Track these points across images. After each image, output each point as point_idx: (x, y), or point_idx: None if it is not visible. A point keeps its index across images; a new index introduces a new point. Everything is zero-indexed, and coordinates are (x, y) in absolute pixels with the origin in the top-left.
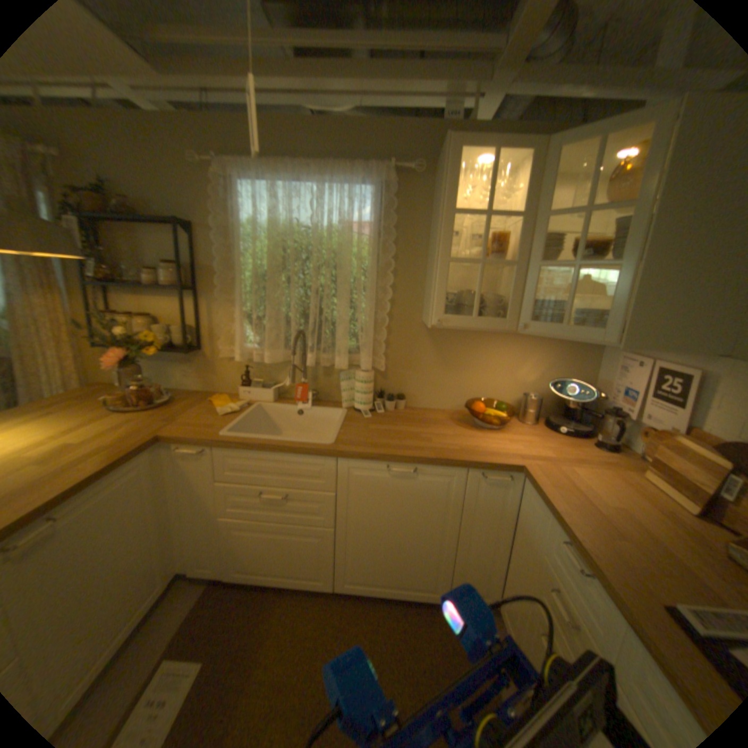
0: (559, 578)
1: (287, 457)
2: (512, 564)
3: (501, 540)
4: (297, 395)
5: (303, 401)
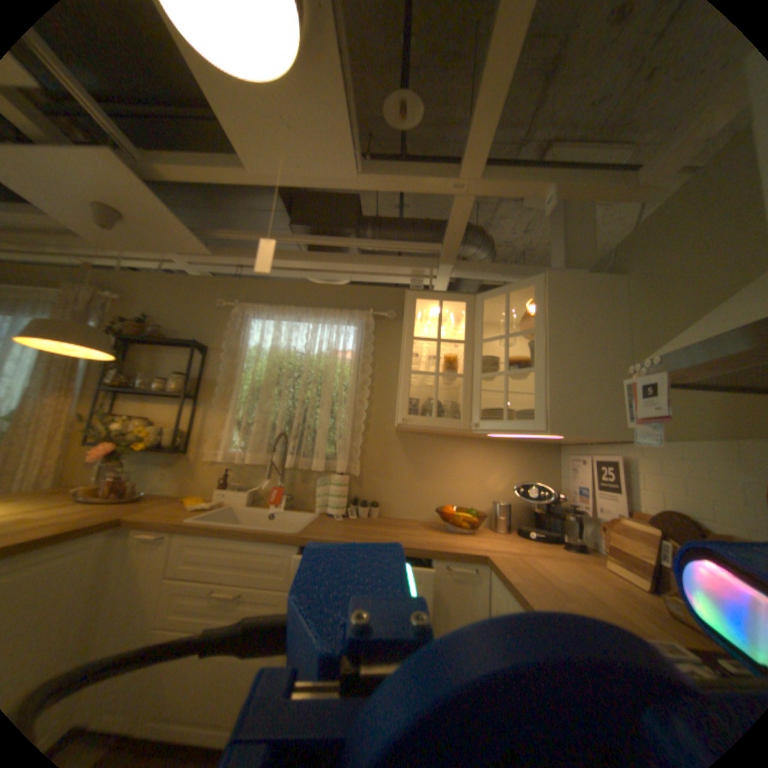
0: None
1: (251, 546)
2: None
3: None
4: (273, 499)
5: (277, 505)
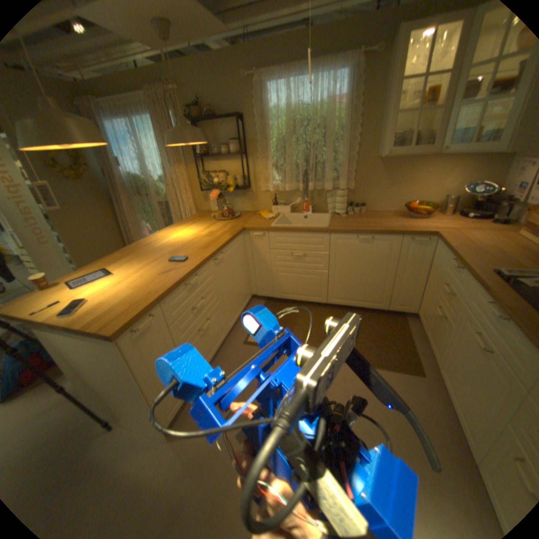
0: (449, 279)
1: (305, 235)
2: (427, 287)
3: (421, 275)
4: (304, 208)
5: (307, 211)
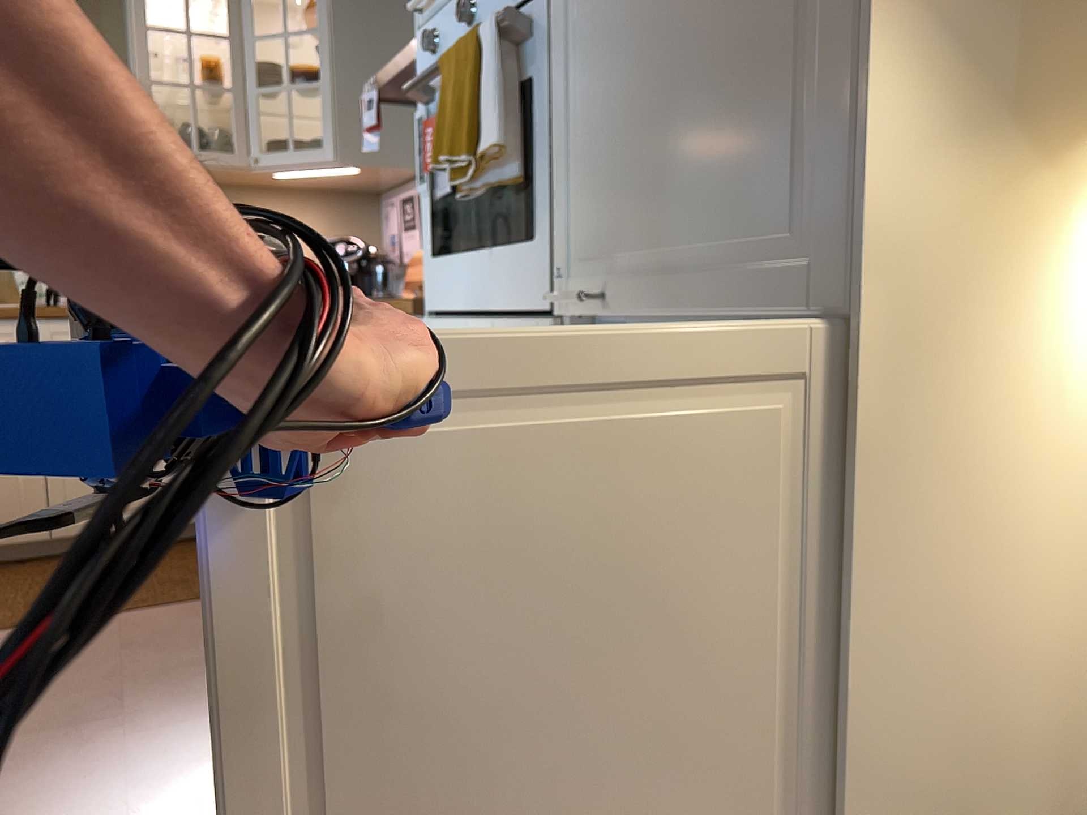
0: None
1: None
2: None
3: None
4: None
5: None
